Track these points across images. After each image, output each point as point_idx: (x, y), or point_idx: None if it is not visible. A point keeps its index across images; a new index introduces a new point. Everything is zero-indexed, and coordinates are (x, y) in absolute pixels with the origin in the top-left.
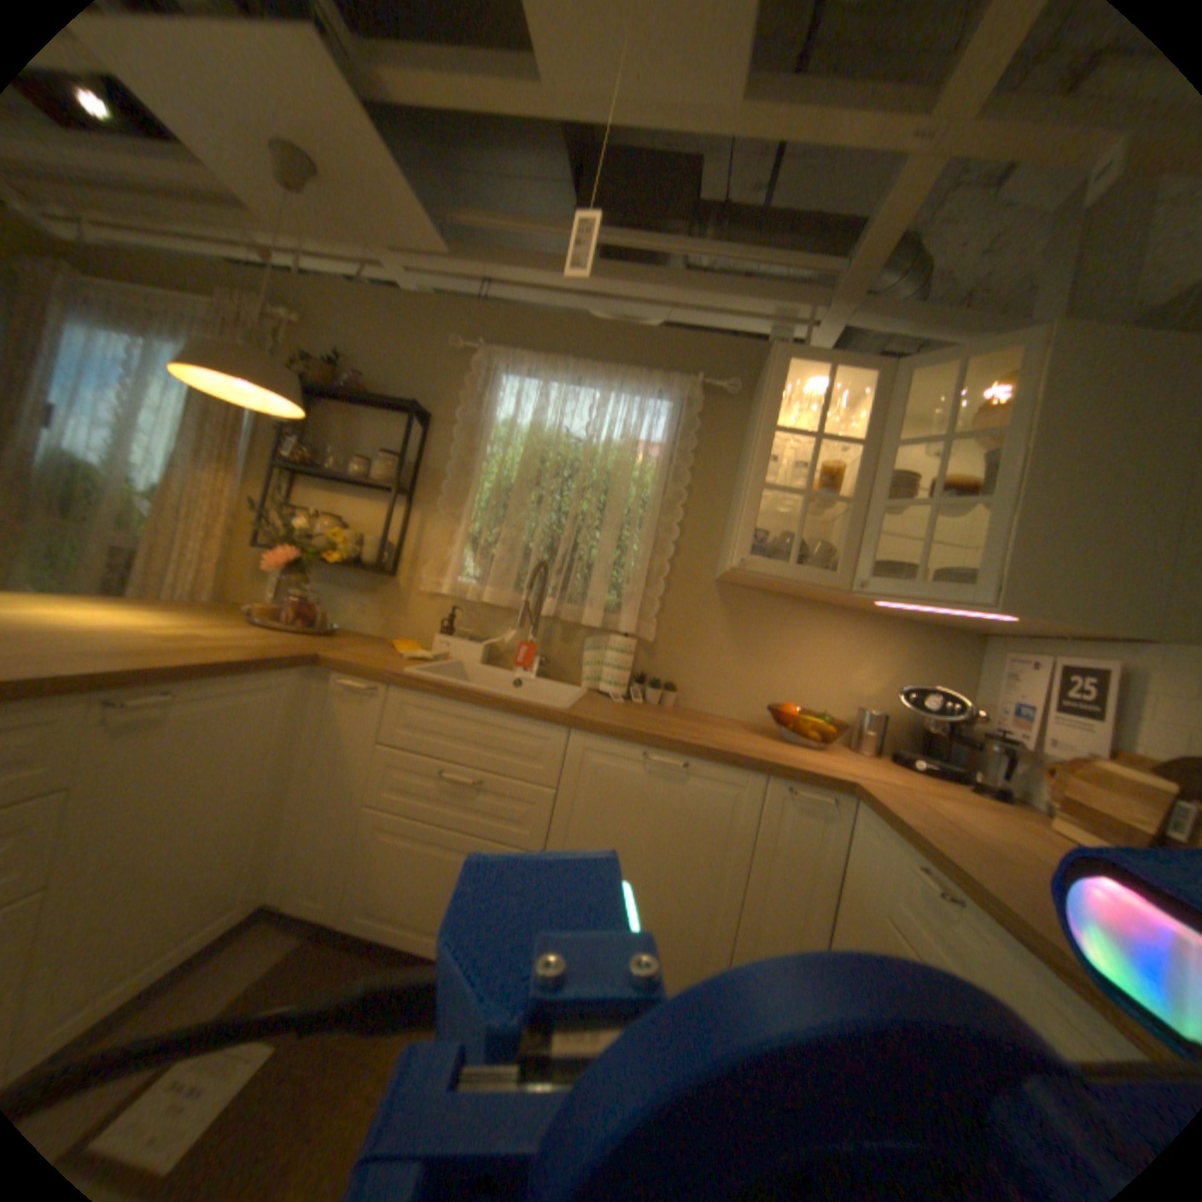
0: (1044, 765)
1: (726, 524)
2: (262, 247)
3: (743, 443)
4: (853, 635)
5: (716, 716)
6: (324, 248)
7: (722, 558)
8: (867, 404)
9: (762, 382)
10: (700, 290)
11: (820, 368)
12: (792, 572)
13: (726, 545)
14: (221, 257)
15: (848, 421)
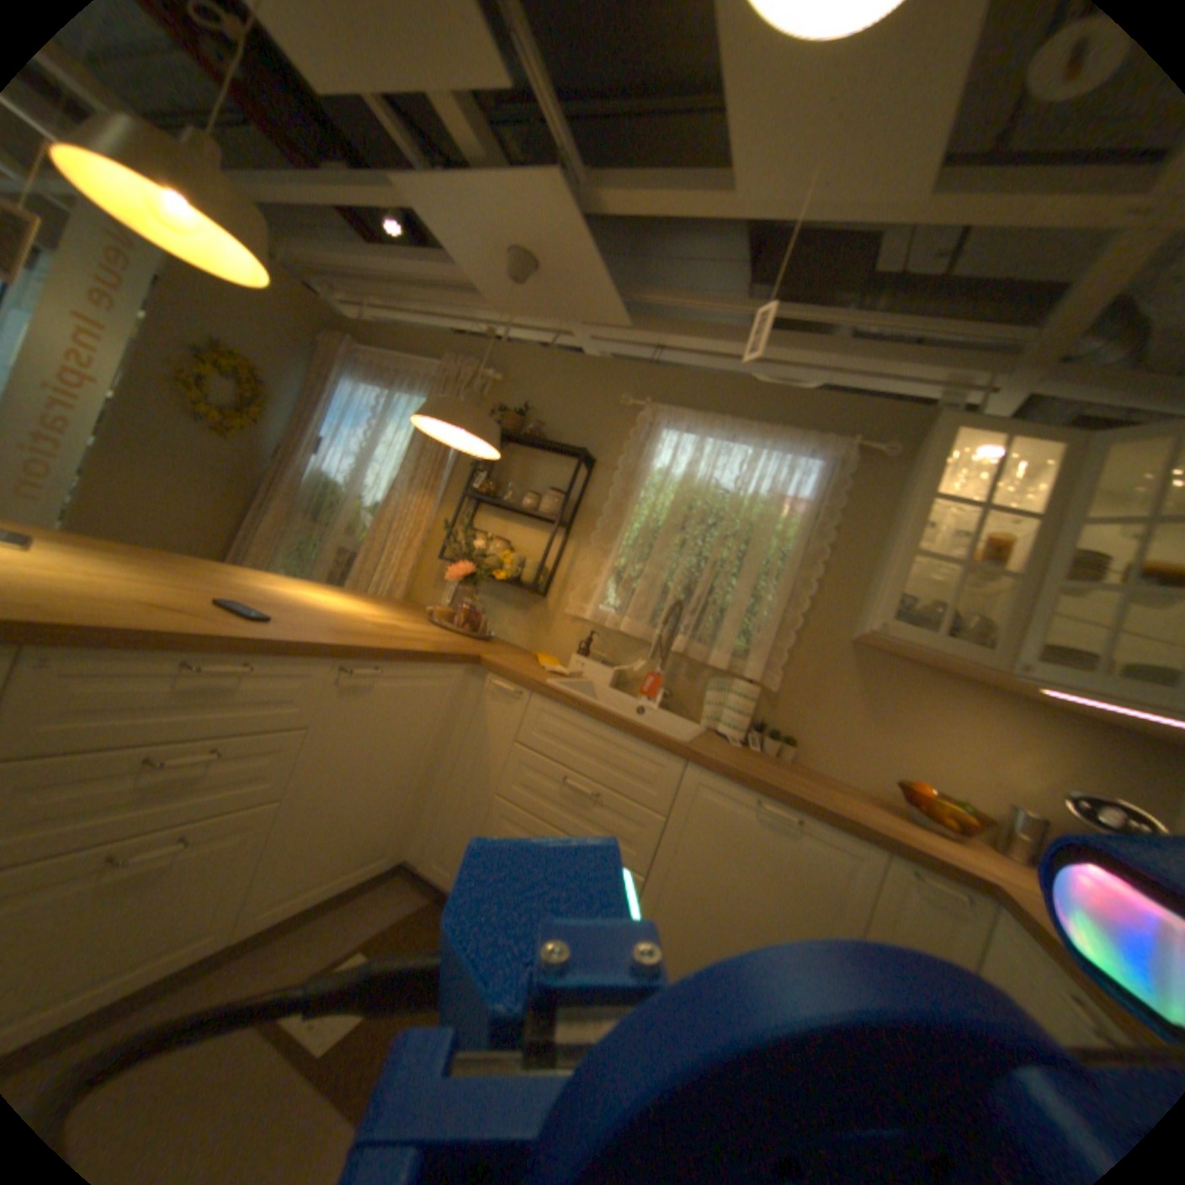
0: None
1: (870, 585)
2: (480, 320)
3: (898, 505)
4: (1011, 723)
5: (838, 781)
6: (528, 321)
7: (862, 620)
8: (1049, 476)
9: (926, 447)
10: (866, 356)
11: (995, 437)
12: (940, 644)
13: (868, 607)
14: (449, 327)
15: (1024, 491)
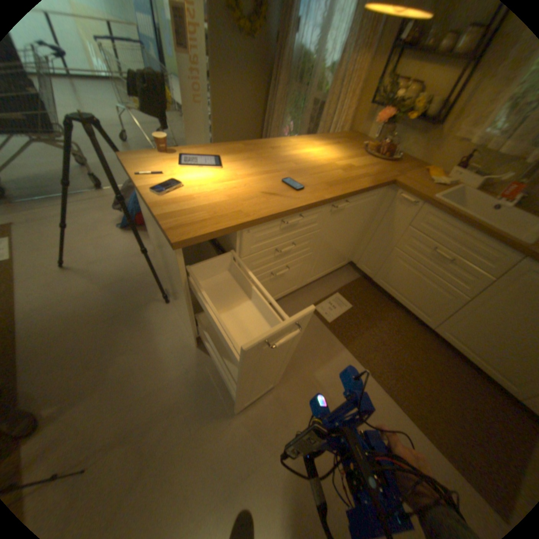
0: None
1: None
2: None
3: None
4: None
5: None
6: None
7: None
8: None
9: None
10: None
11: None
12: None
13: None
14: None
15: None
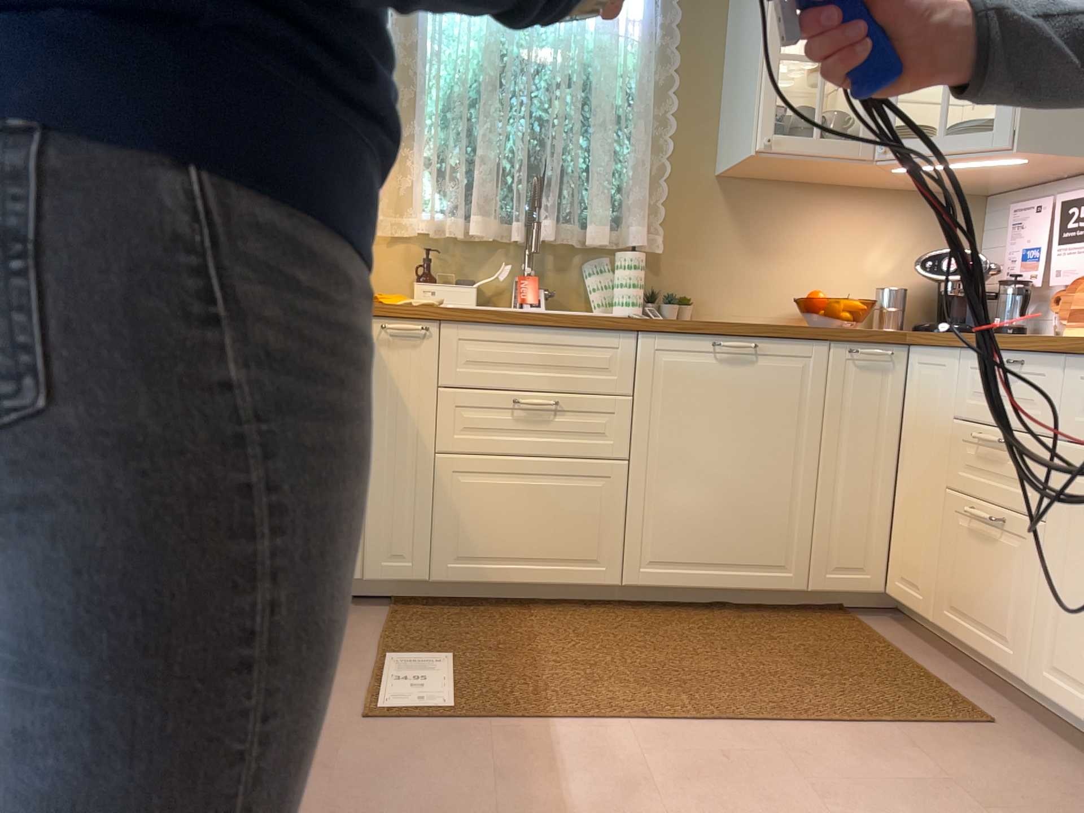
0: (1049, 297)
1: (720, 106)
2: None
3: (728, 8)
4: (861, 213)
5: (735, 321)
6: None
7: (723, 146)
8: None
9: None
10: None
11: None
12: (816, 144)
13: (728, 130)
14: None
15: None
